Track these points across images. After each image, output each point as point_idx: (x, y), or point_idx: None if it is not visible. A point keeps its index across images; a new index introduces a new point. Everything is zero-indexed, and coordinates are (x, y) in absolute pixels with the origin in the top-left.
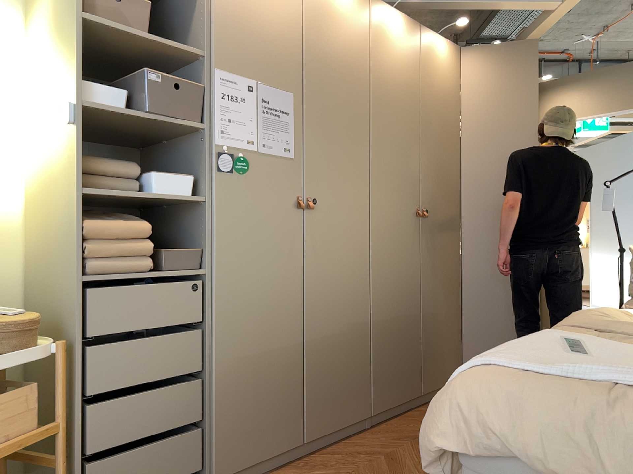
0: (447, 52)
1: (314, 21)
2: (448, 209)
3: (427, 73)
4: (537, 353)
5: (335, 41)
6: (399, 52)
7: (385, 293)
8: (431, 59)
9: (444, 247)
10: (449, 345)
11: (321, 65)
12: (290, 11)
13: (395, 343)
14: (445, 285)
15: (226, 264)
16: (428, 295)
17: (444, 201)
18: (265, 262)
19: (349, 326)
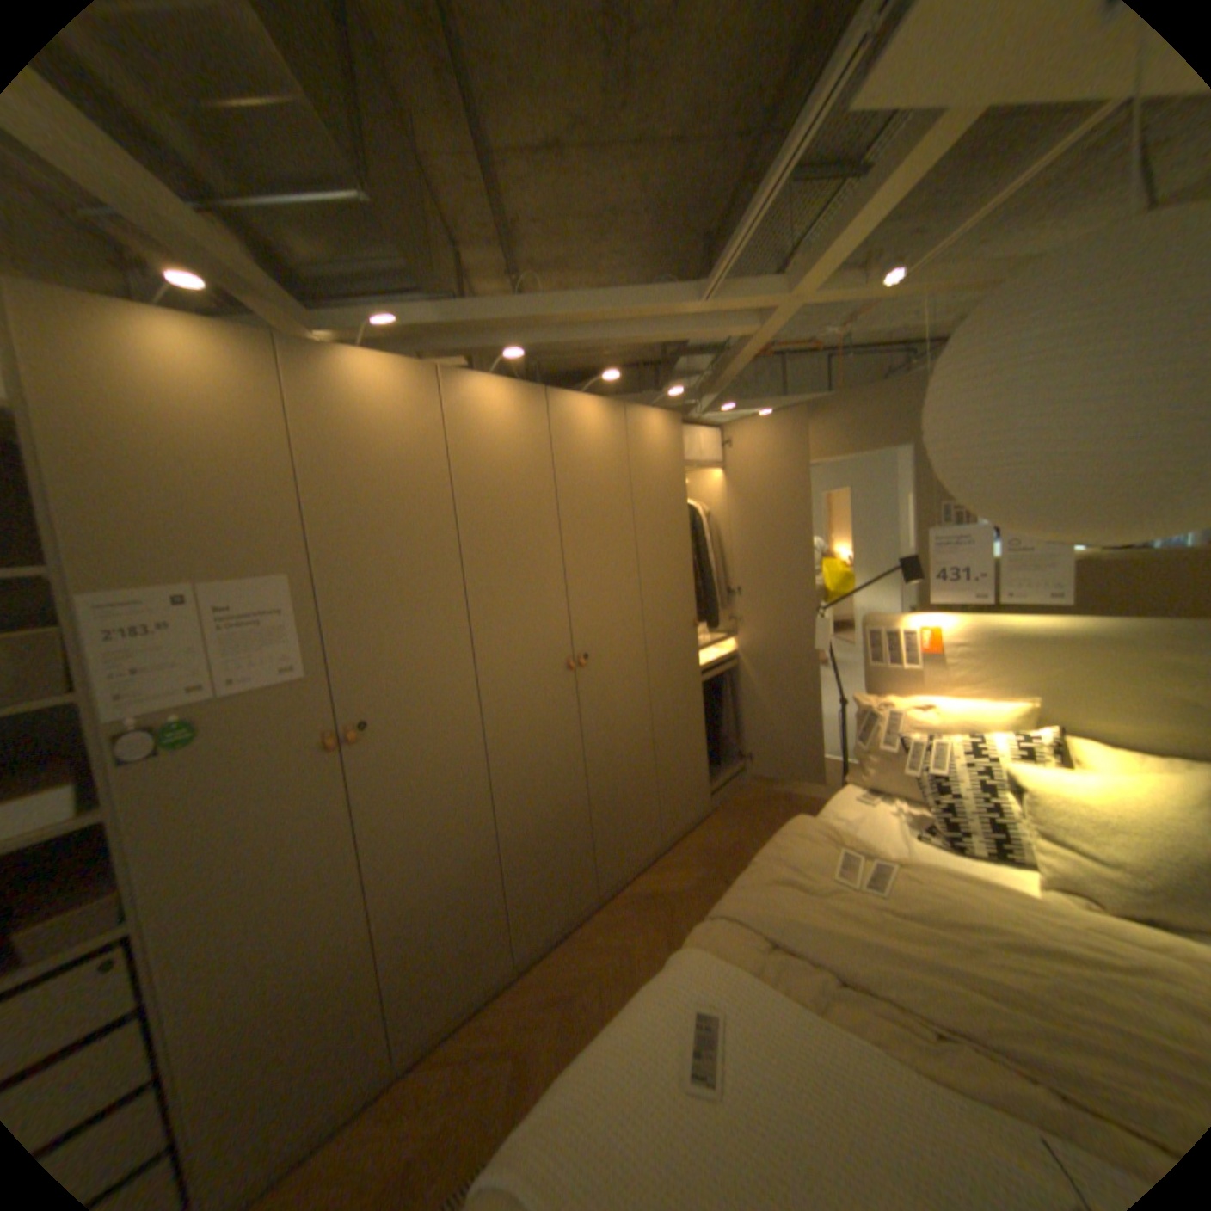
0: (600, 418)
1: (316, 443)
2: (621, 640)
3: (564, 459)
4: (622, 1106)
5: (370, 463)
6: (507, 442)
7: (519, 799)
8: (570, 436)
9: (619, 693)
10: (638, 815)
11: (345, 512)
12: (257, 439)
13: (546, 856)
14: (624, 743)
15: (177, 900)
16: (597, 768)
17: (613, 632)
18: (268, 859)
19: (458, 872)
